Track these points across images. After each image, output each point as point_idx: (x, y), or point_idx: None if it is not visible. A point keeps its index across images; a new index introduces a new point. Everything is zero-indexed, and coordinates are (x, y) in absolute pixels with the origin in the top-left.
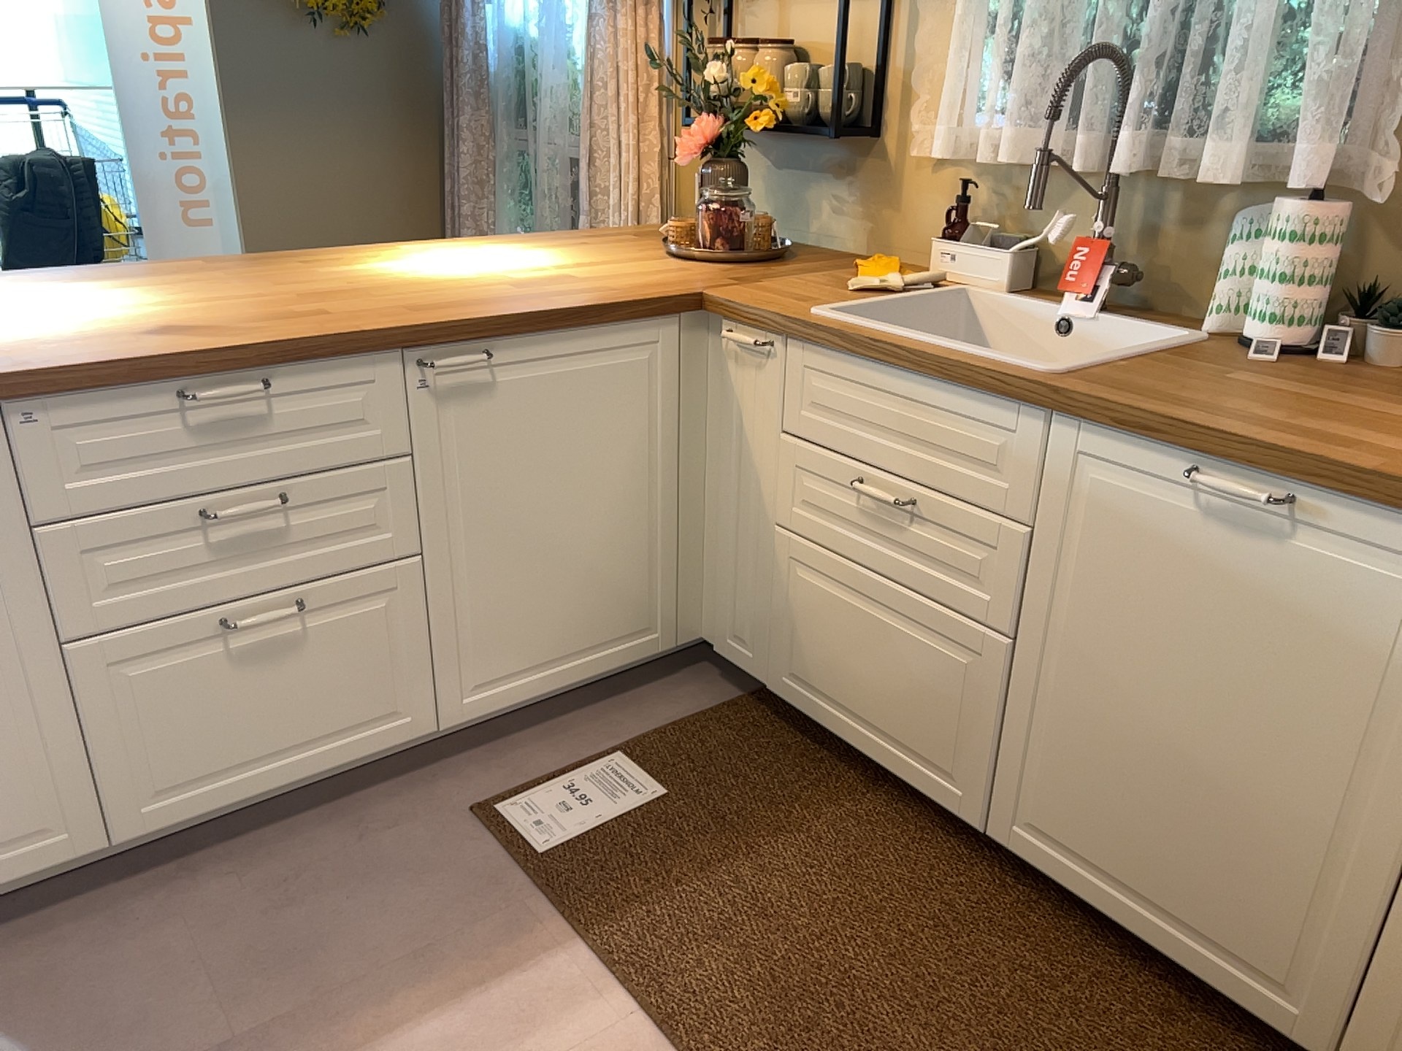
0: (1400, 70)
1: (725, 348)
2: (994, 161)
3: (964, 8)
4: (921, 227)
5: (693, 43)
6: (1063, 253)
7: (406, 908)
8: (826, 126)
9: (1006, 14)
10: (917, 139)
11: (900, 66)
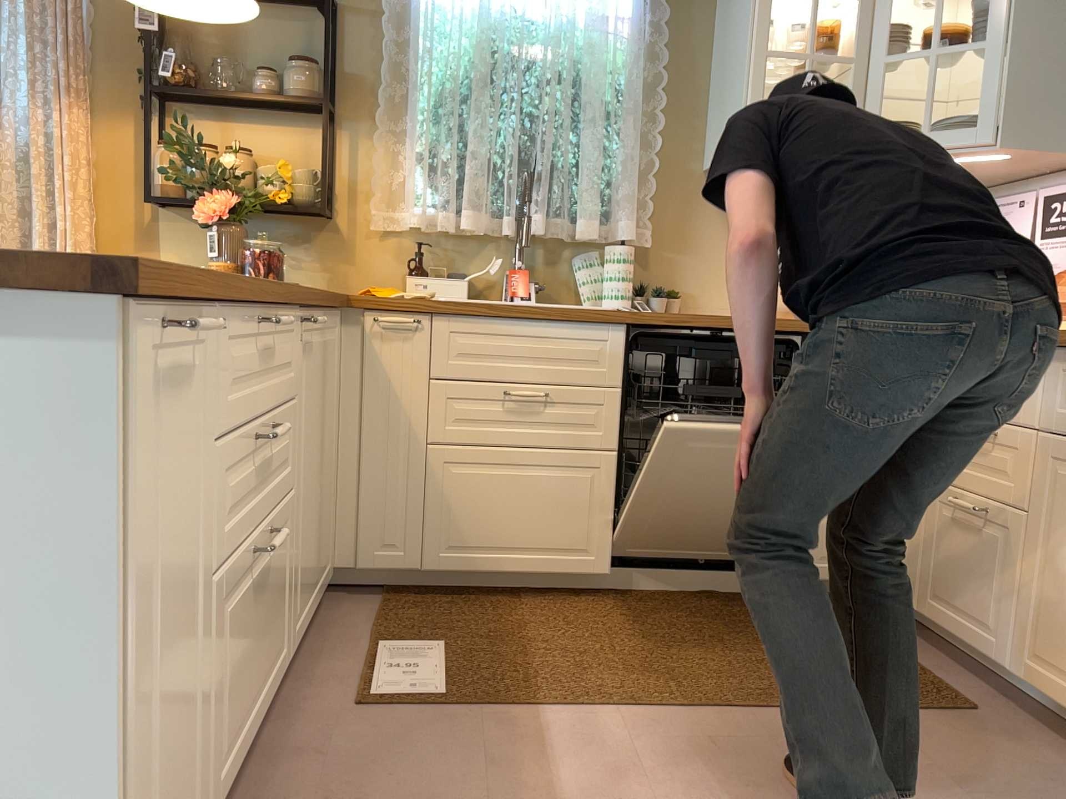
0: (637, 192)
1: (368, 332)
2: (449, 228)
3: (423, 143)
4: (377, 272)
5: (187, 138)
6: (483, 280)
7: (428, 761)
8: (298, 207)
9: (450, 149)
10: (369, 218)
11: (348, 174)
